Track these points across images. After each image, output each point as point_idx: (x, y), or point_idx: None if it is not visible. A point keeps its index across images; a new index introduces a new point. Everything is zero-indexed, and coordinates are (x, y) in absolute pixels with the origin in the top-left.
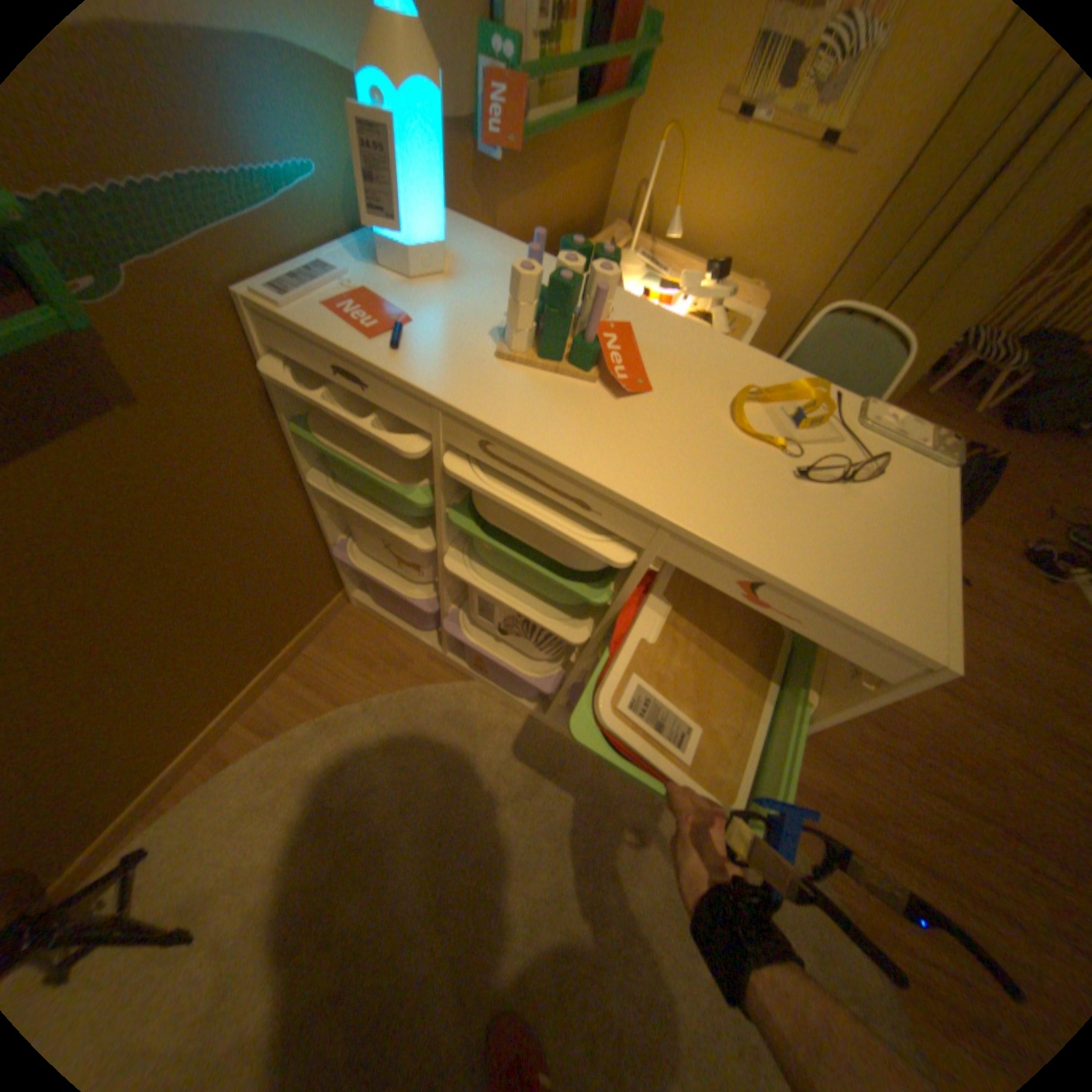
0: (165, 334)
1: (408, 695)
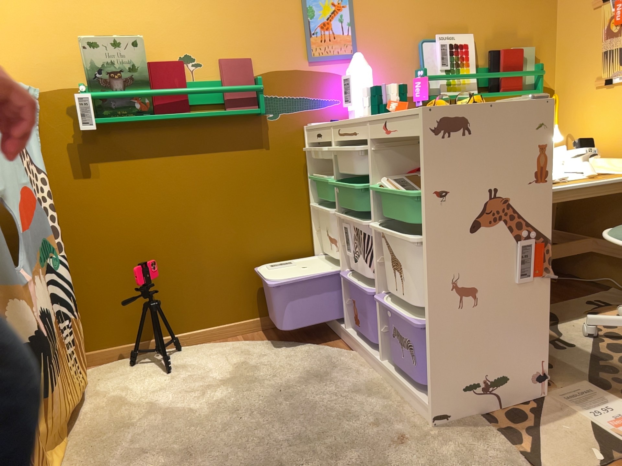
0: (282, 133)
1: (315, 346)
